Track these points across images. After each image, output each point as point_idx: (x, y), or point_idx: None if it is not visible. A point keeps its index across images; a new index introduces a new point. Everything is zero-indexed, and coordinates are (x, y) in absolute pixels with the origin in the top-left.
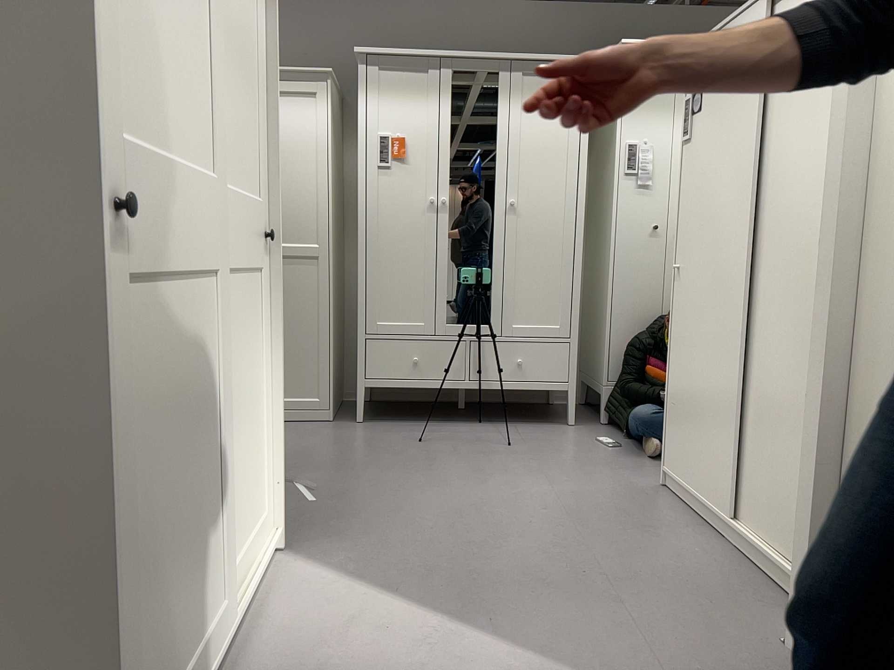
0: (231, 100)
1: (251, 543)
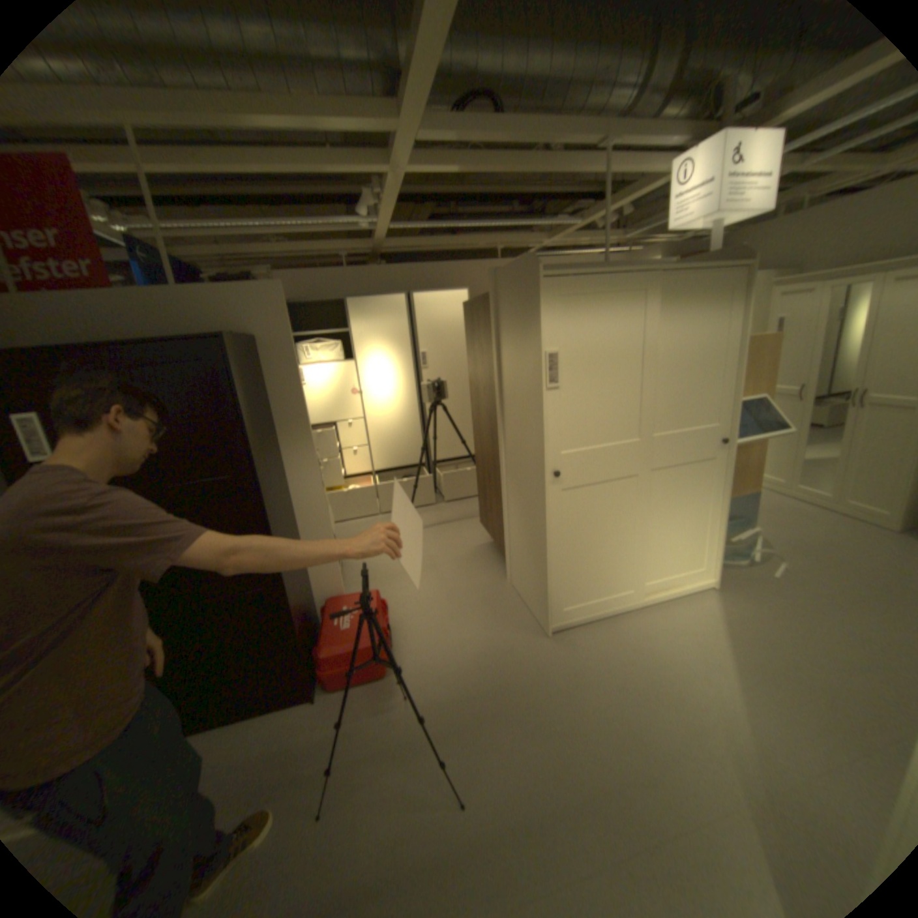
0: (687, 389)
1: (684, 576)
